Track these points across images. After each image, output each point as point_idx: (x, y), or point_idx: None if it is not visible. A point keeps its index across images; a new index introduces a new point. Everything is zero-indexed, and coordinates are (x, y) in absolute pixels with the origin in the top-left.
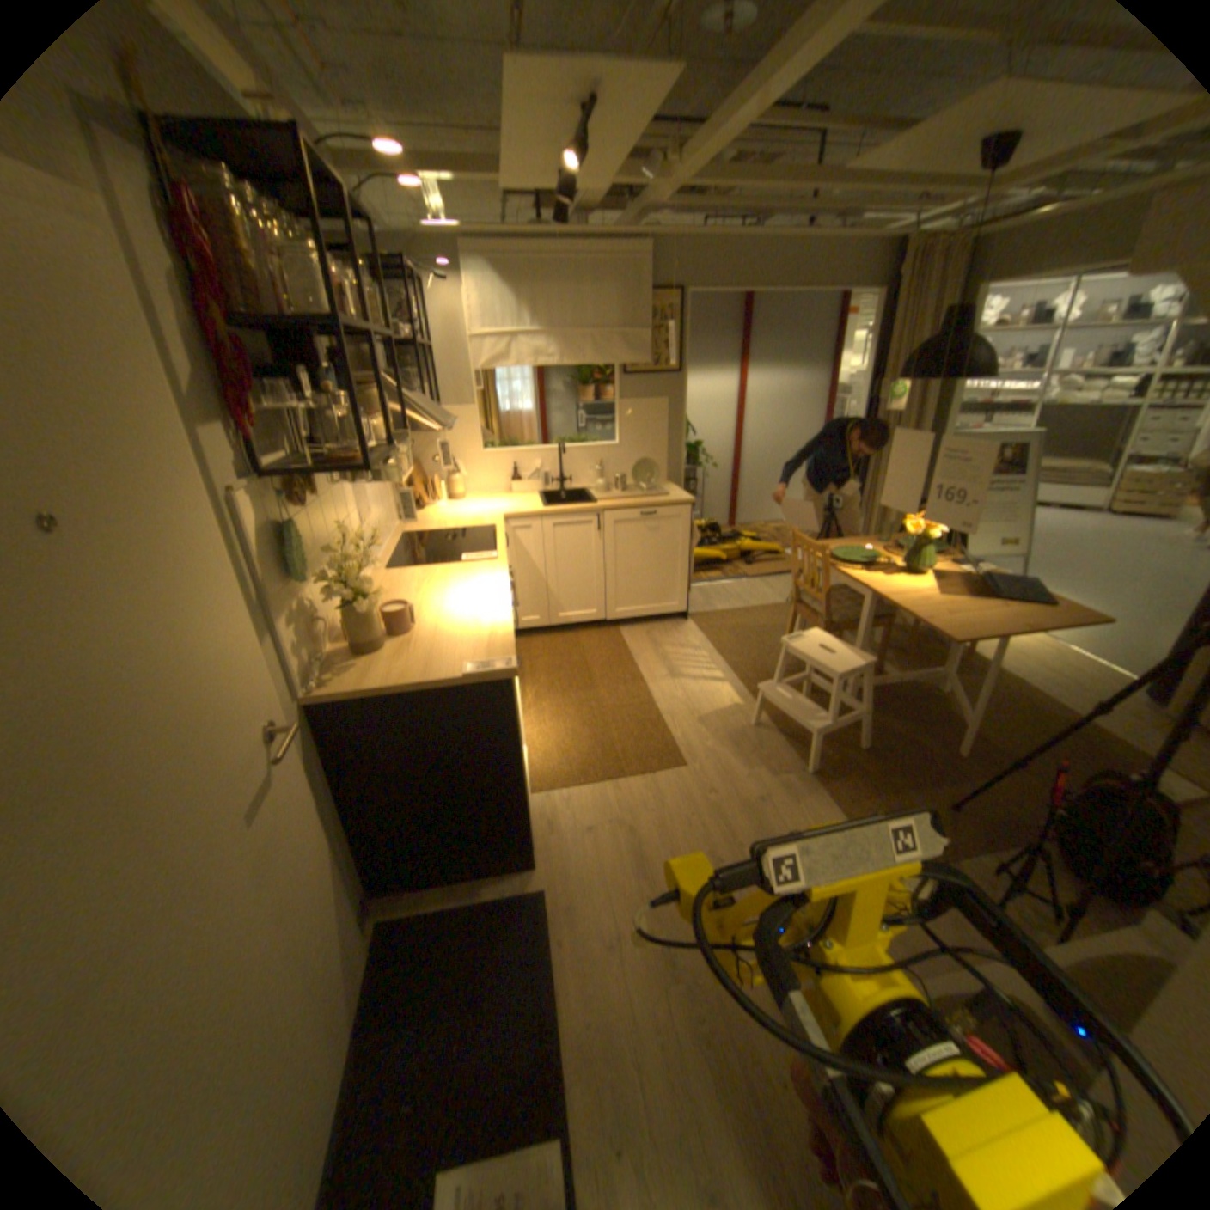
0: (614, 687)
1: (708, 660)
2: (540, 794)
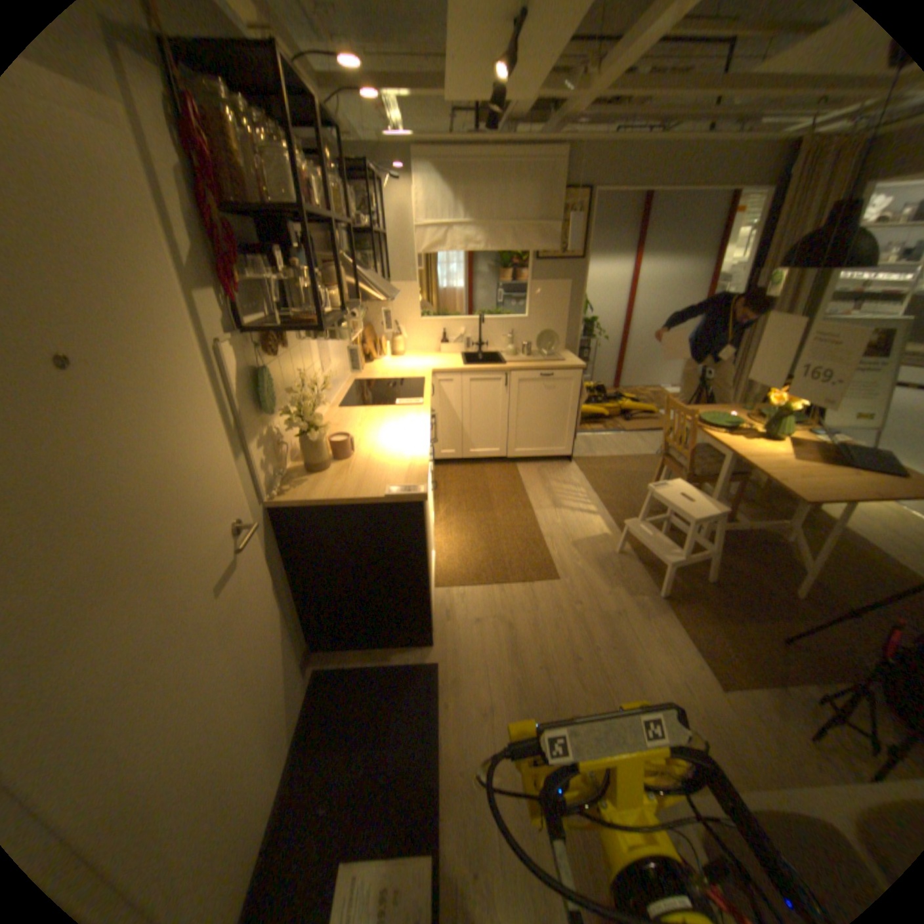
0: (508, 511)
1: (586, 496)
2: (443, 589)
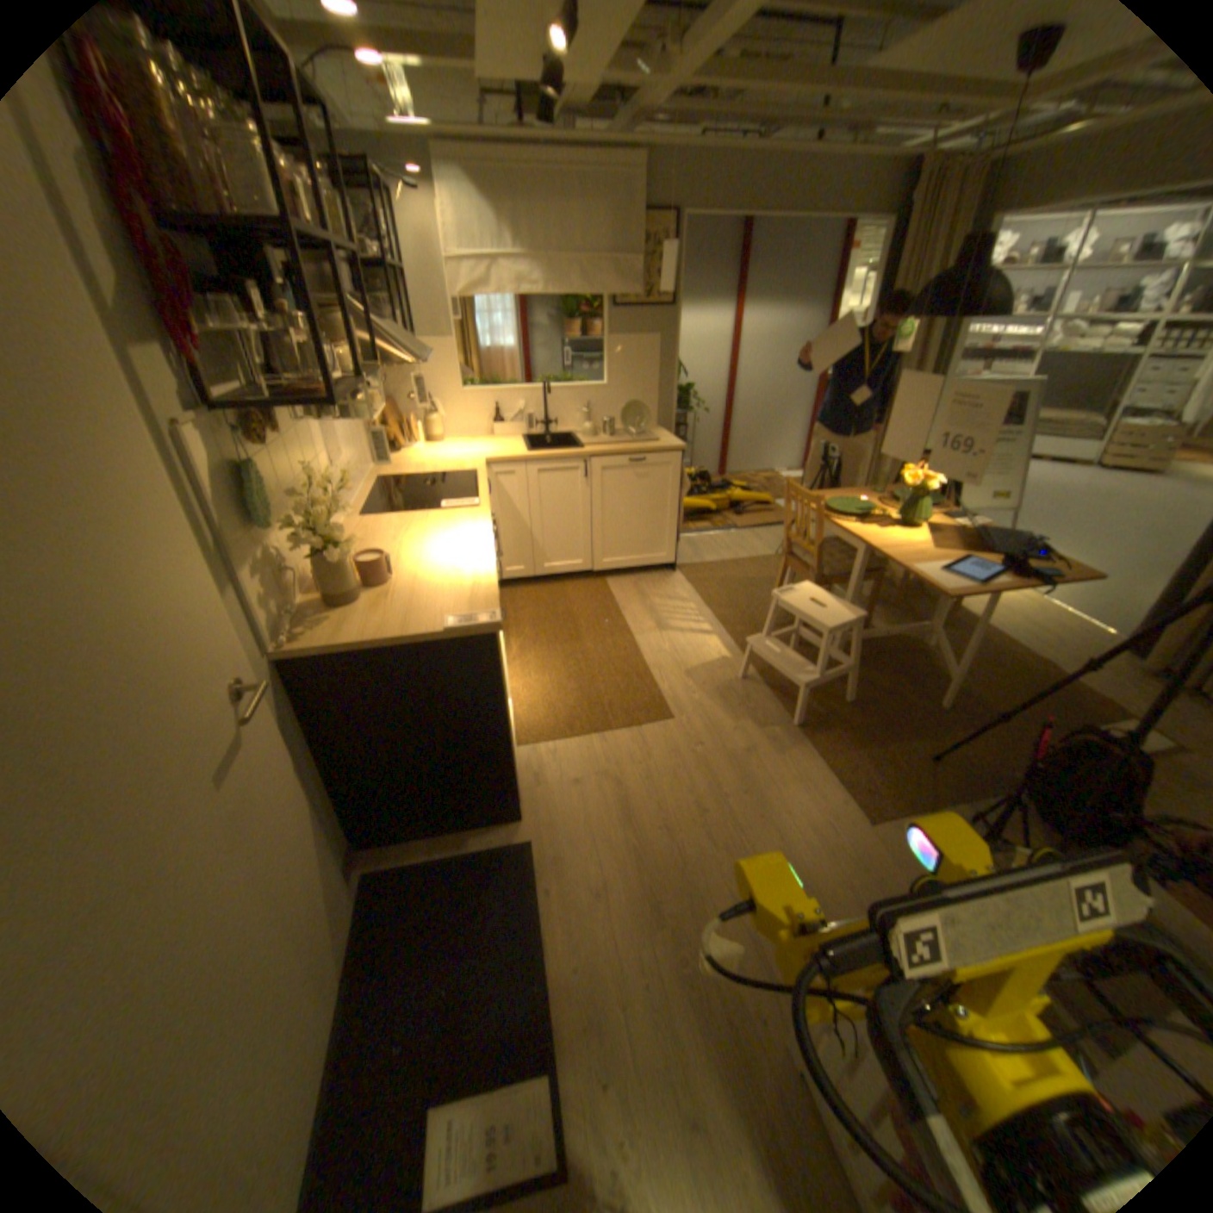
0: (599, 641)
1: (695, 614)
2: (525, 748)
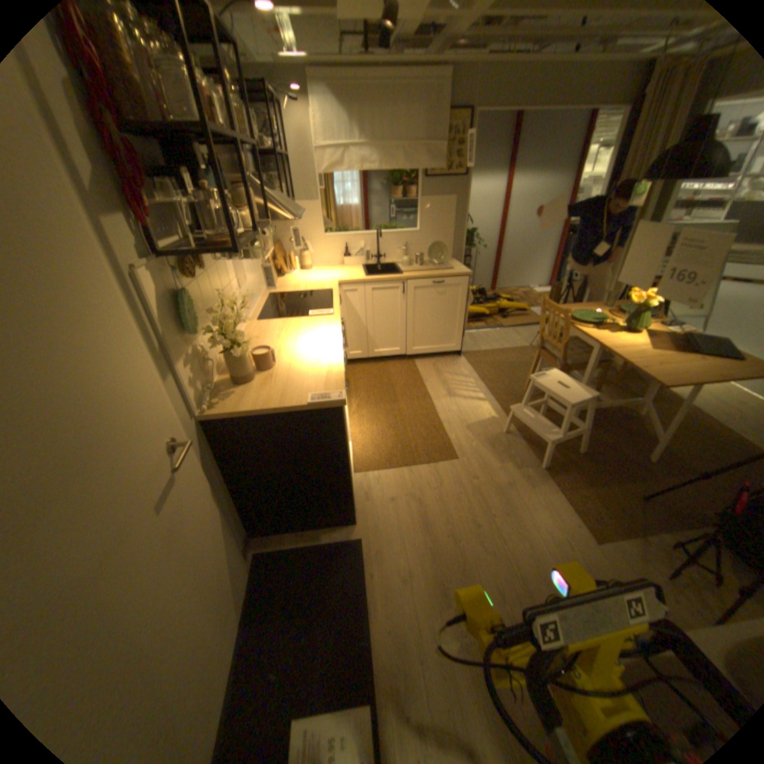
0: (410, 402)
1: (475, 385)
2: (360, 474)
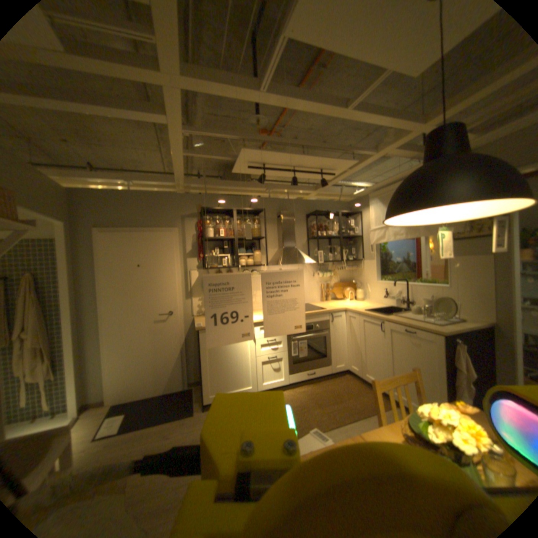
0: (321, 414)
1: None
2: None
